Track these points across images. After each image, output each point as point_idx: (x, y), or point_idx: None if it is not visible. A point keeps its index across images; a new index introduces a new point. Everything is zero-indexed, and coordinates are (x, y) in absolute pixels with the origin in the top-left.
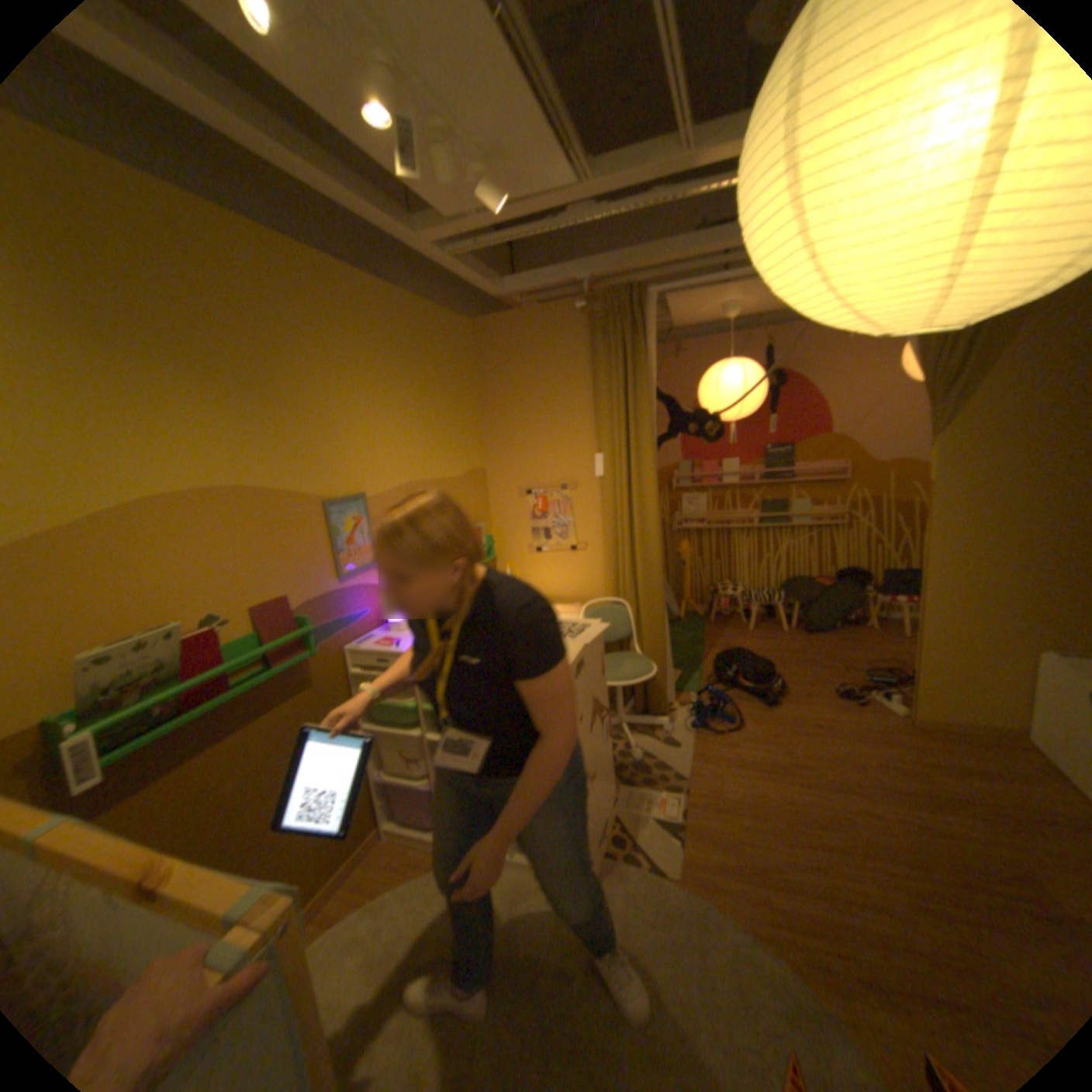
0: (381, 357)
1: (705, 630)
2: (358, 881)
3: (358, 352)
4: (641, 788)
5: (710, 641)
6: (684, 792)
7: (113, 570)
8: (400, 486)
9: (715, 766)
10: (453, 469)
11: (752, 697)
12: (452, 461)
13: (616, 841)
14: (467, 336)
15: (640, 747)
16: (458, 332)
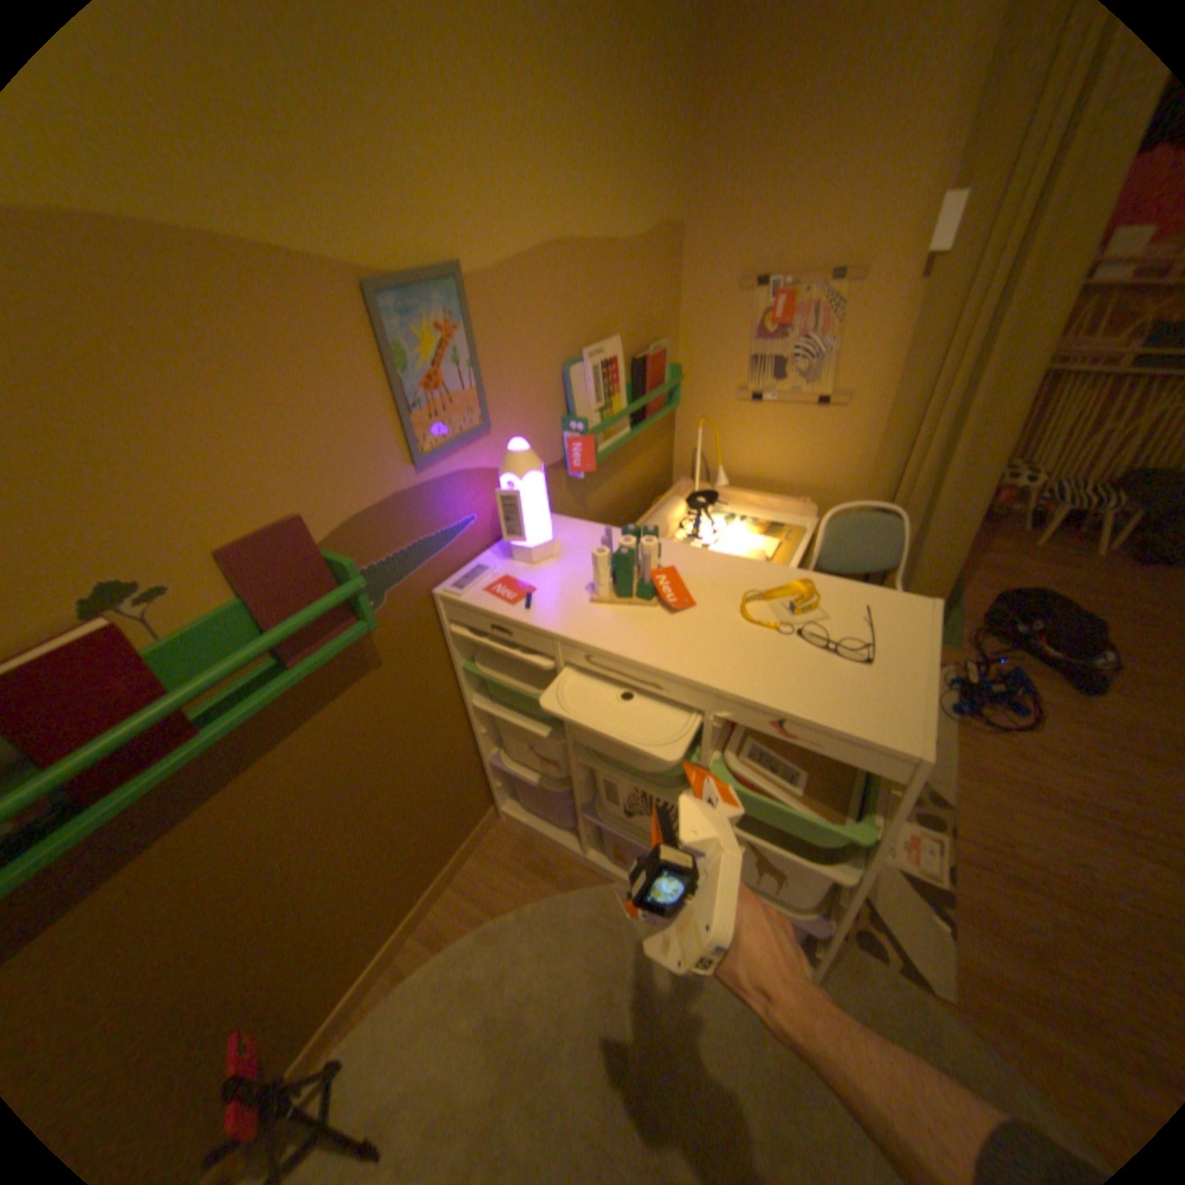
0: None
1: None
2: (473, 877)
3: None
4: None
5: None
6: (951, 830)
7: None
8: (534, 246)
9: (999, 790)
10: (632, 215)
11: (1052, 671)
12: (632, 193)
13: None
14: None
15: None
16: None
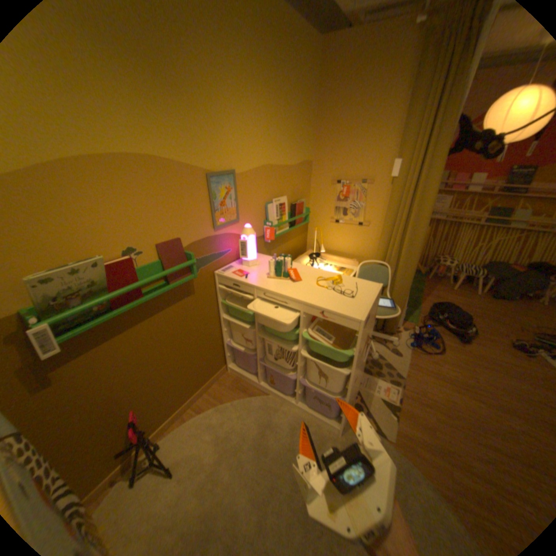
0: (256, 58)
1: (425, 283)
2: (215, 390)
3: (239, 49)
4: (375, 376)
5: (427, 291)
6: (402, 386)
7: (57, 211)
8: (258, 167)
9: (424, 374)
10: (293, 159)
11: (452, 334)
12: (293, 152)
13: (357, 406)
14: (318, 50)
15: (377, 351)
16: (312, 45)
